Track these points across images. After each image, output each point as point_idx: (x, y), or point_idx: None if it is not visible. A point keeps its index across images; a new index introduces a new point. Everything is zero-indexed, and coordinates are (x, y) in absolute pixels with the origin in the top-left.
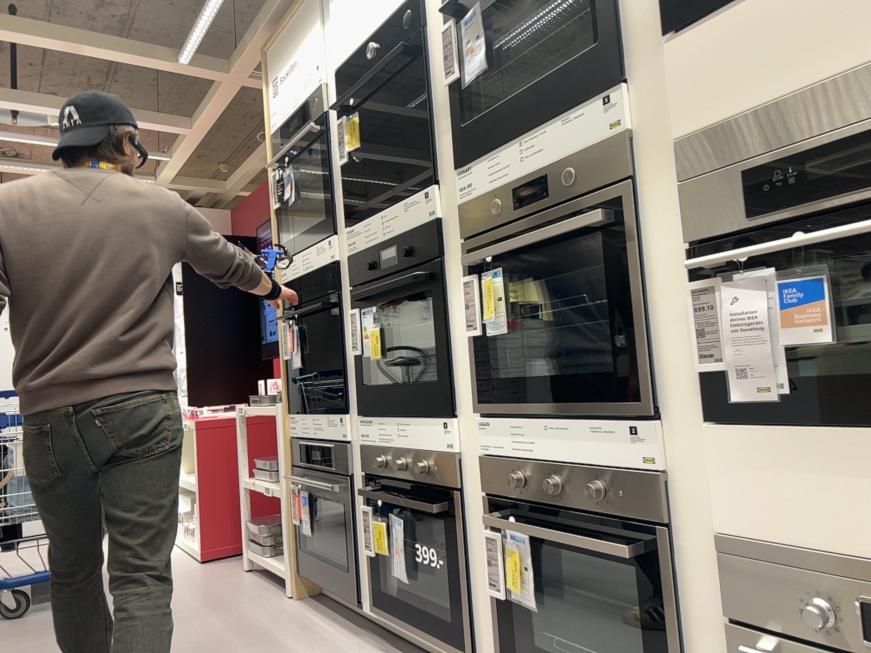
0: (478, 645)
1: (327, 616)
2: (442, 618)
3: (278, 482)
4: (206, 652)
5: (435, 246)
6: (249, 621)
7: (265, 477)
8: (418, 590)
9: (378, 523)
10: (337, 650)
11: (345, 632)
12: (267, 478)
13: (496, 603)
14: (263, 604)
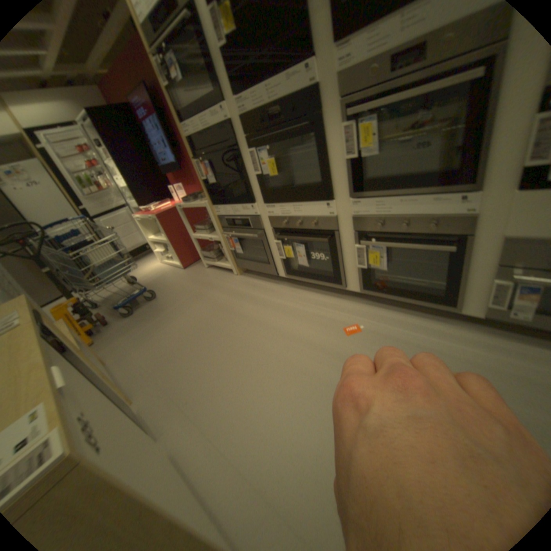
0: (345, 280)
1: (259, 279)
2: (321, 273)
3: (211, 233)
4: (226, 307)
5: (317, 102)
6: (230, 289)
7: (201, 232)
8: (311, 266)
9: (286, 246)
10: (276, 291)
11: (272, 283)
12: (203, 232)
13: (358, 267)
14: (228, 280)
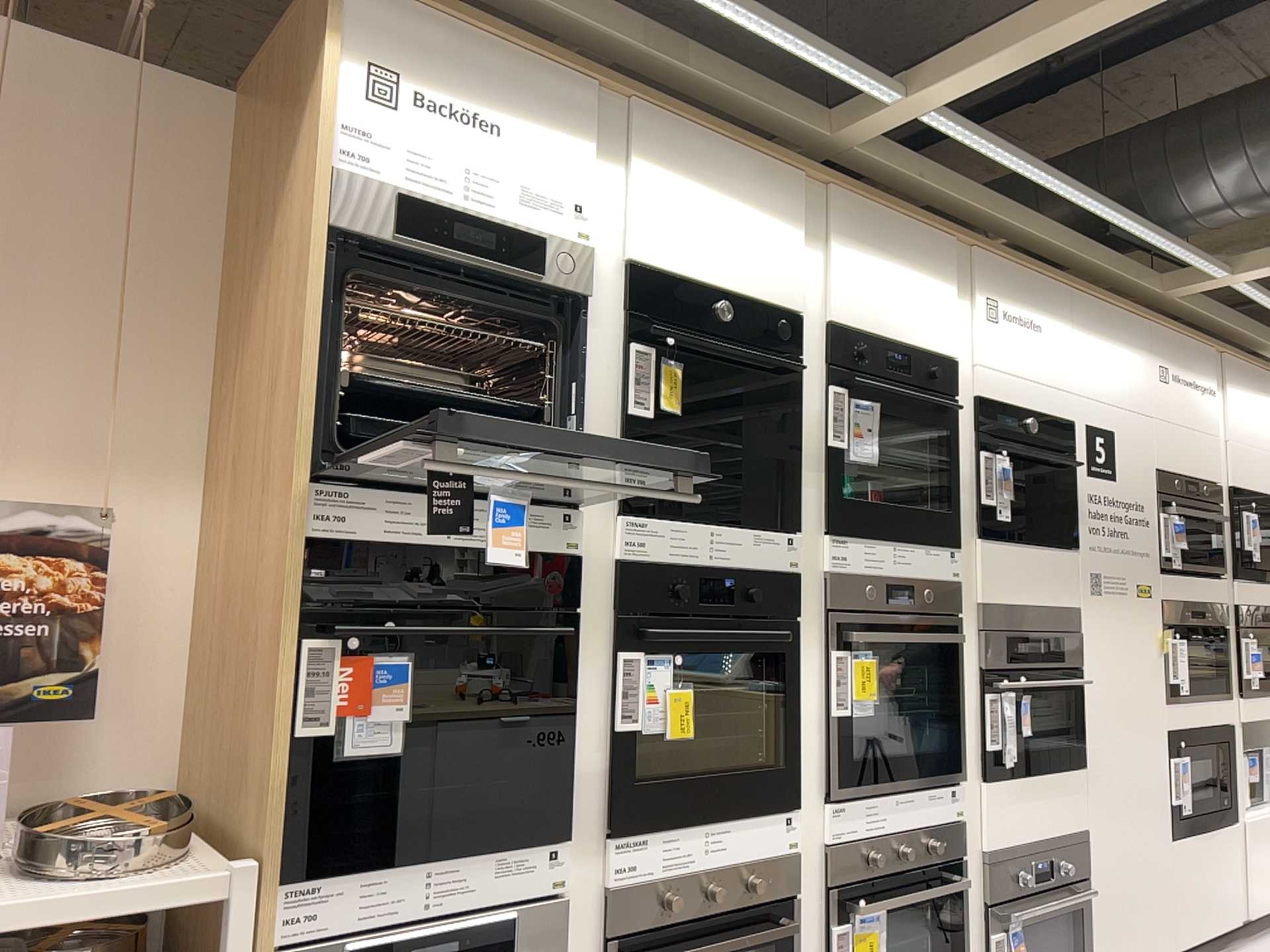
0: None
1: None
2: None
3: None
4: None
5: (790, 599)
6: None
7: None
8: None
9: None
10: None
11: None
12: None
13: None
14: None
